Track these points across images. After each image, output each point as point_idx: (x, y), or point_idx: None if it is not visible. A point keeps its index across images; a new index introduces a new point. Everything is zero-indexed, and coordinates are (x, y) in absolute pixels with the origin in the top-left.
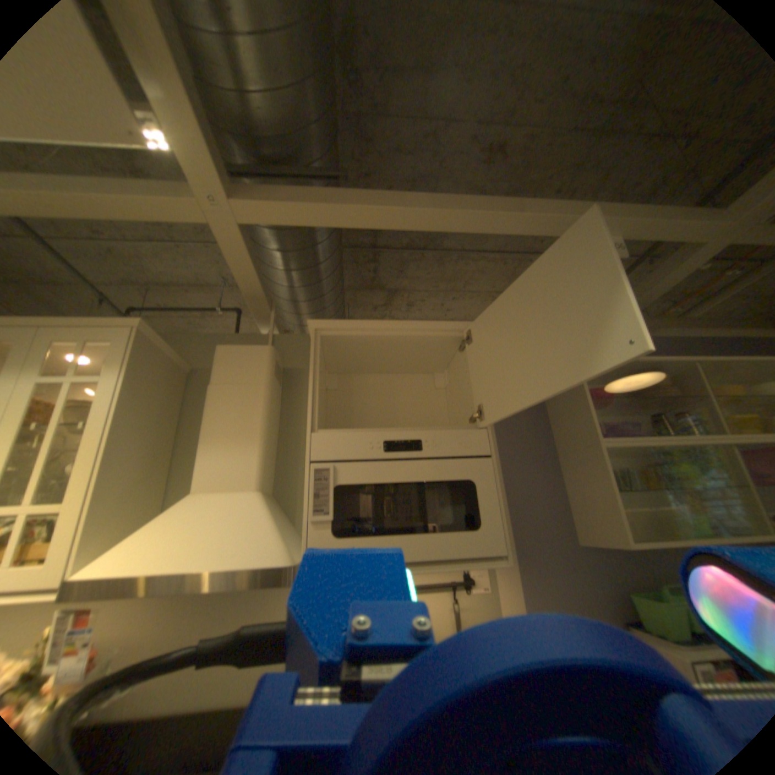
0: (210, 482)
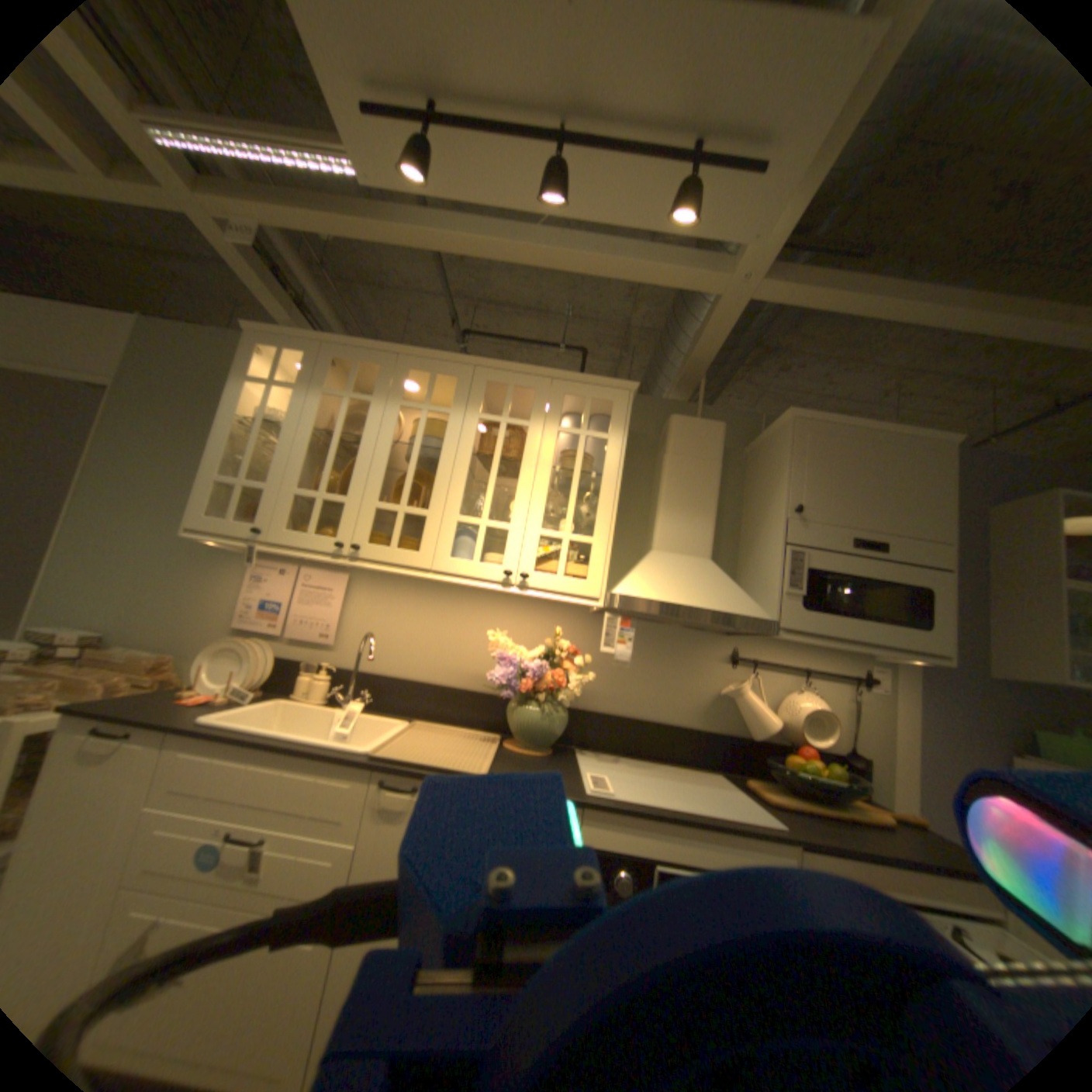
0: (669, 545)
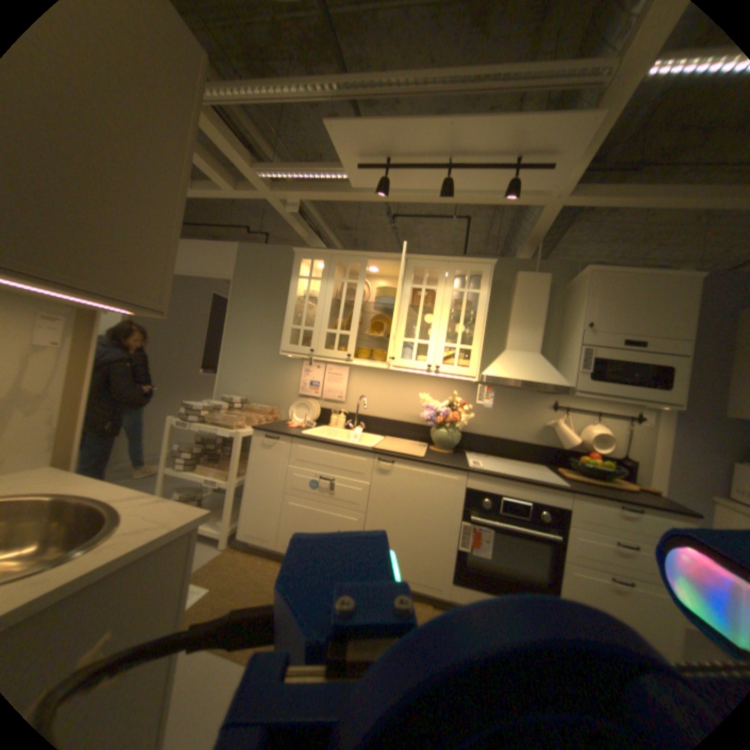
0: (515, 346)
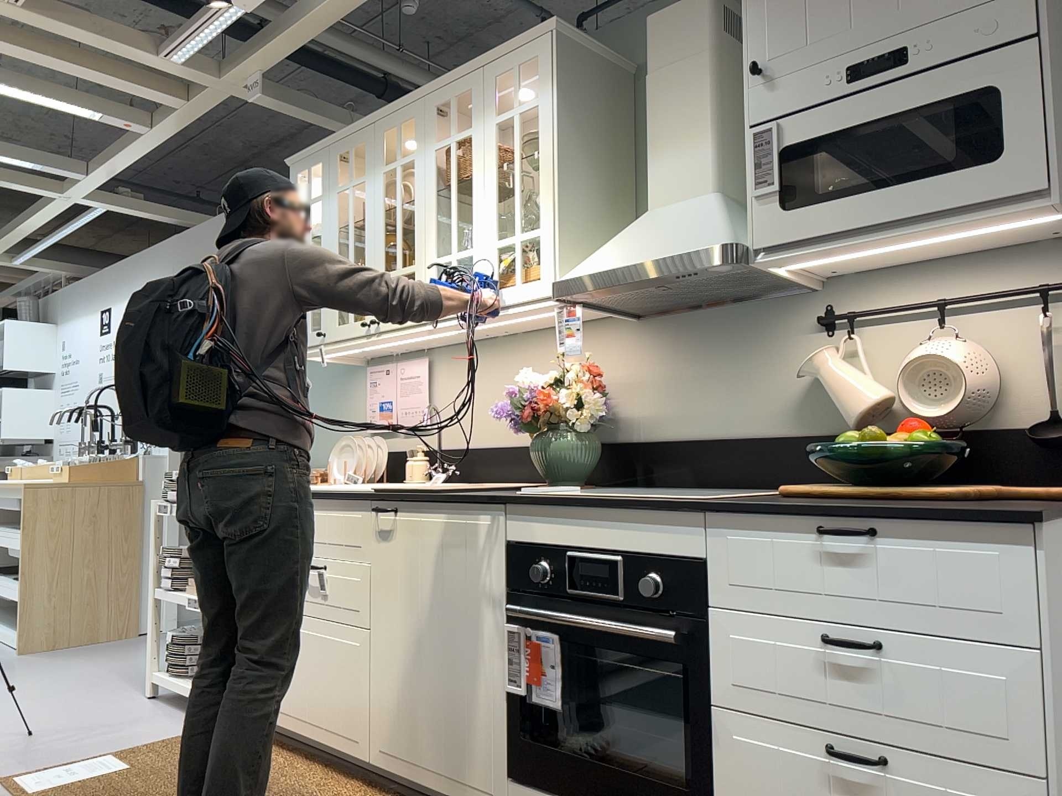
0: (662, 195)
